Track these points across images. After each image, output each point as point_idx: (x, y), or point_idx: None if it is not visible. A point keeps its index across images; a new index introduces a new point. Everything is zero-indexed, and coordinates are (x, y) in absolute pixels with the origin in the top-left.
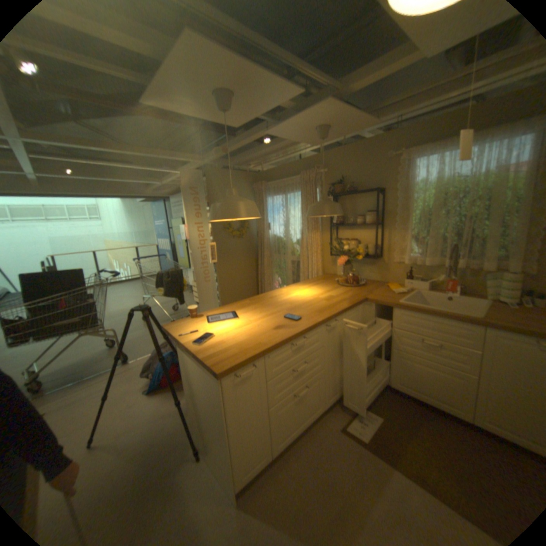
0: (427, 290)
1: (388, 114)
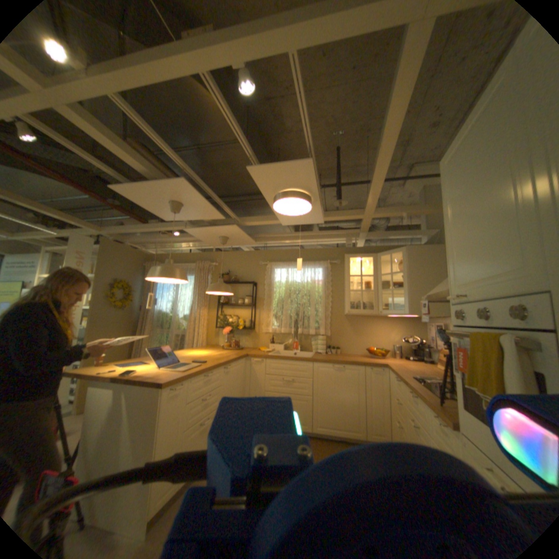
0: (282, 350)
1: (259, 241)
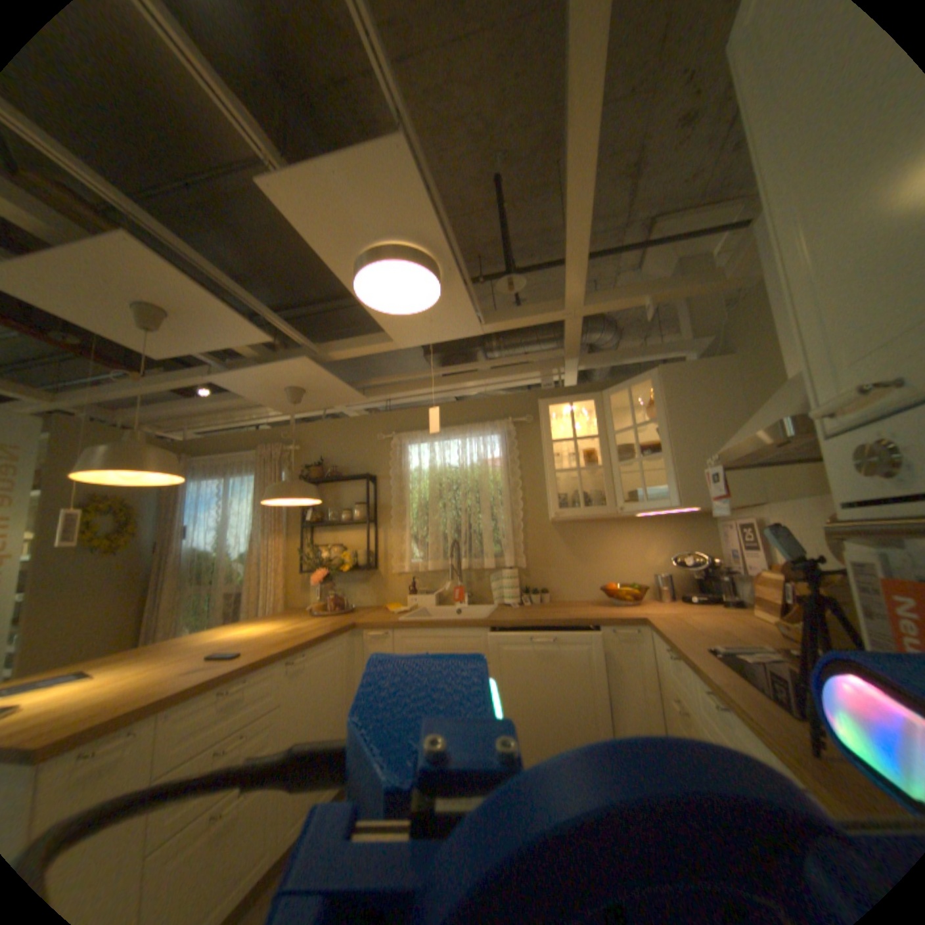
0: (433, 605)
1: (375, 395)
